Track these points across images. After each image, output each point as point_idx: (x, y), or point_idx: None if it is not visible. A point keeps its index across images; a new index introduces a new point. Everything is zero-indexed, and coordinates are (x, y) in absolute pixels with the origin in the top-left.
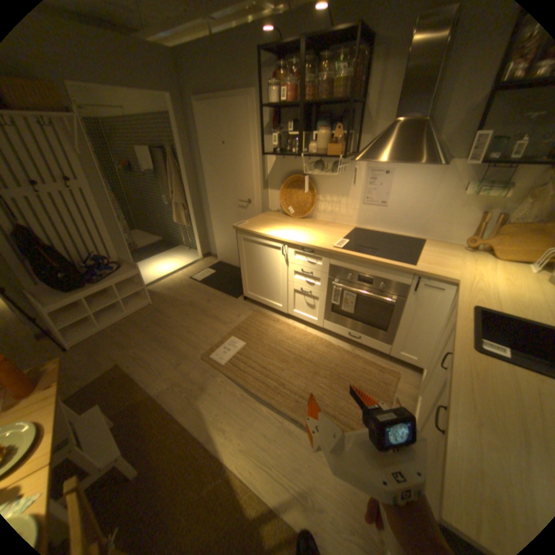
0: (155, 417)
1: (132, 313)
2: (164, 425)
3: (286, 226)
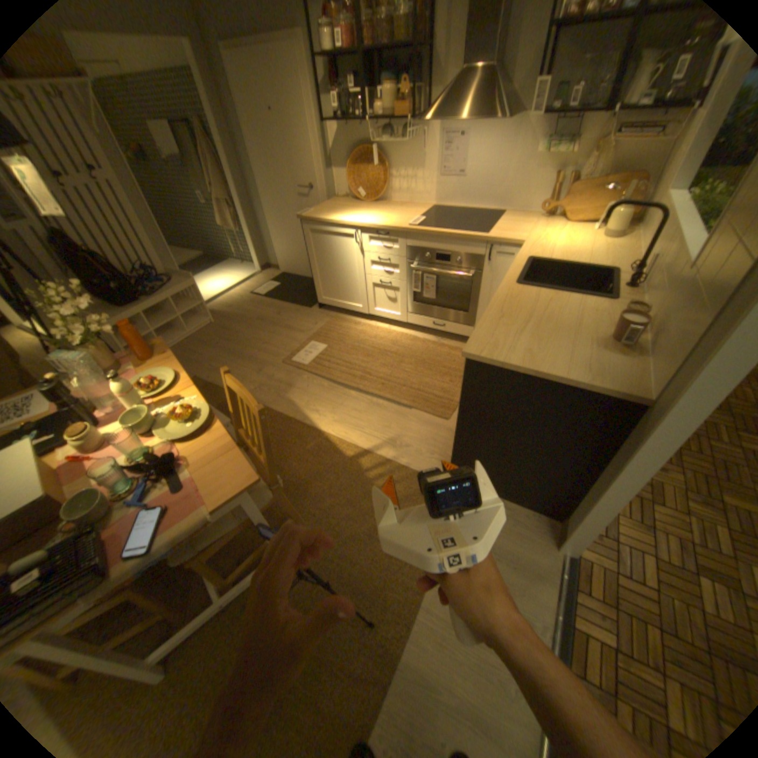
0: None
1: (194, 333)
2: None
3: (357, 211)
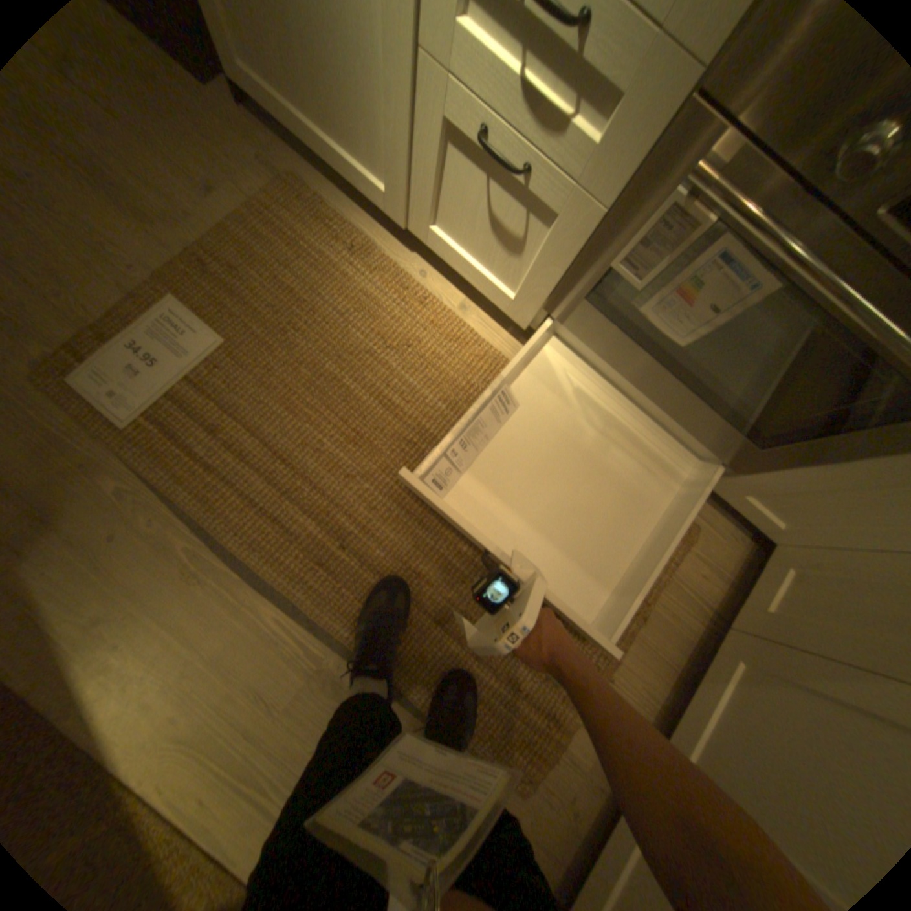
0: None
1: None
2: None
3: None
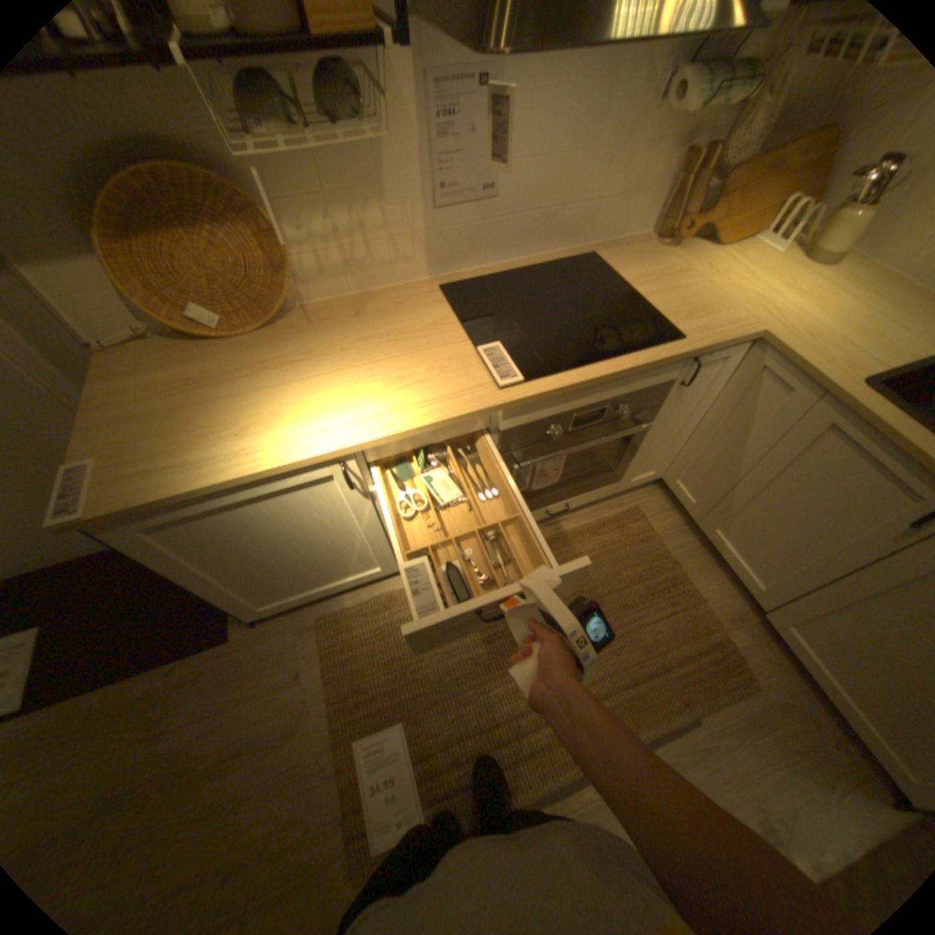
0: None
1: None
2: None
3: (266, 385)
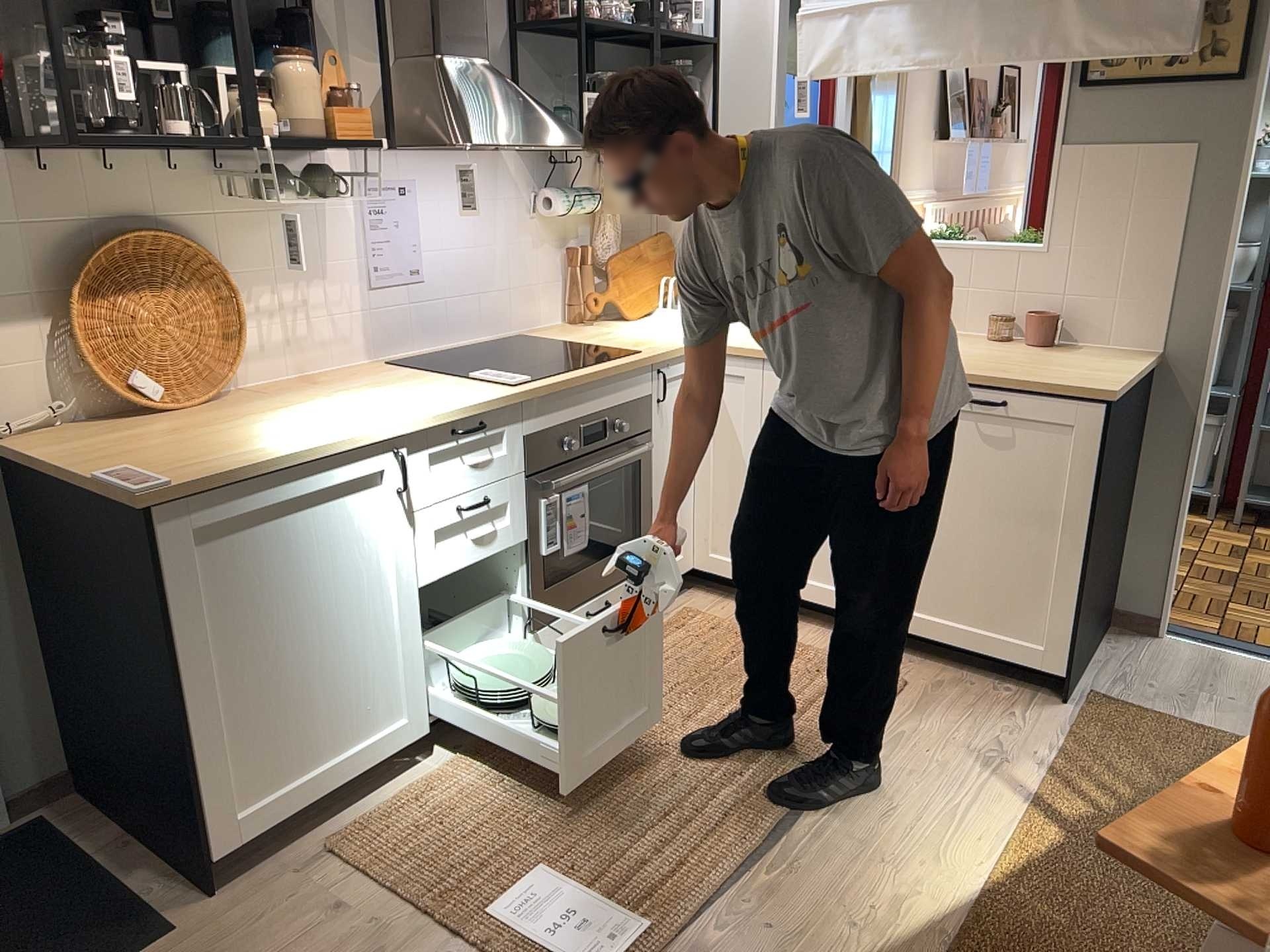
0: None
1: None
2: None
3: (269, 420)
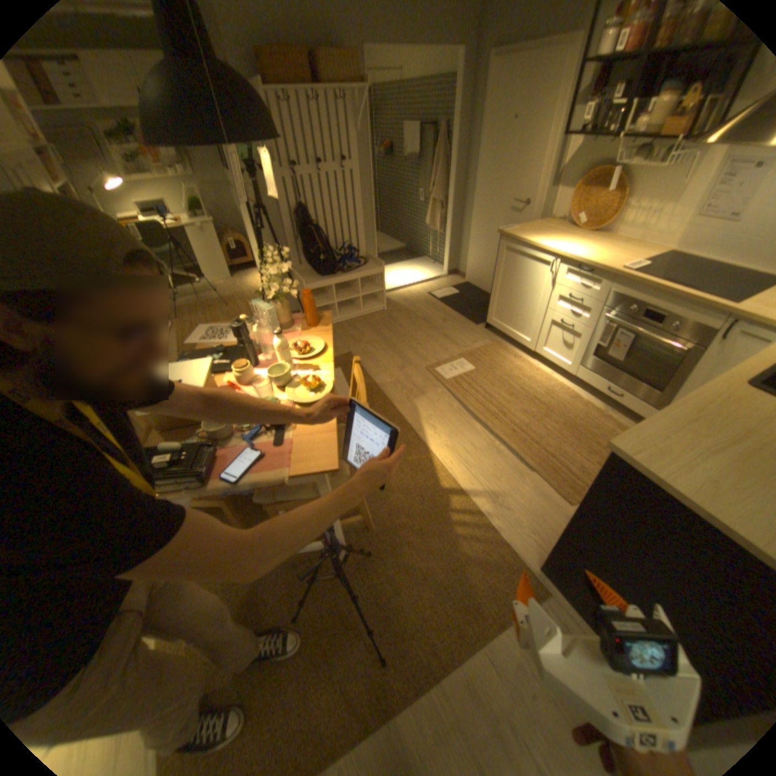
0: (377, 399)
1: (367, 315)
2: (384, 406)
3: (568, 238)
